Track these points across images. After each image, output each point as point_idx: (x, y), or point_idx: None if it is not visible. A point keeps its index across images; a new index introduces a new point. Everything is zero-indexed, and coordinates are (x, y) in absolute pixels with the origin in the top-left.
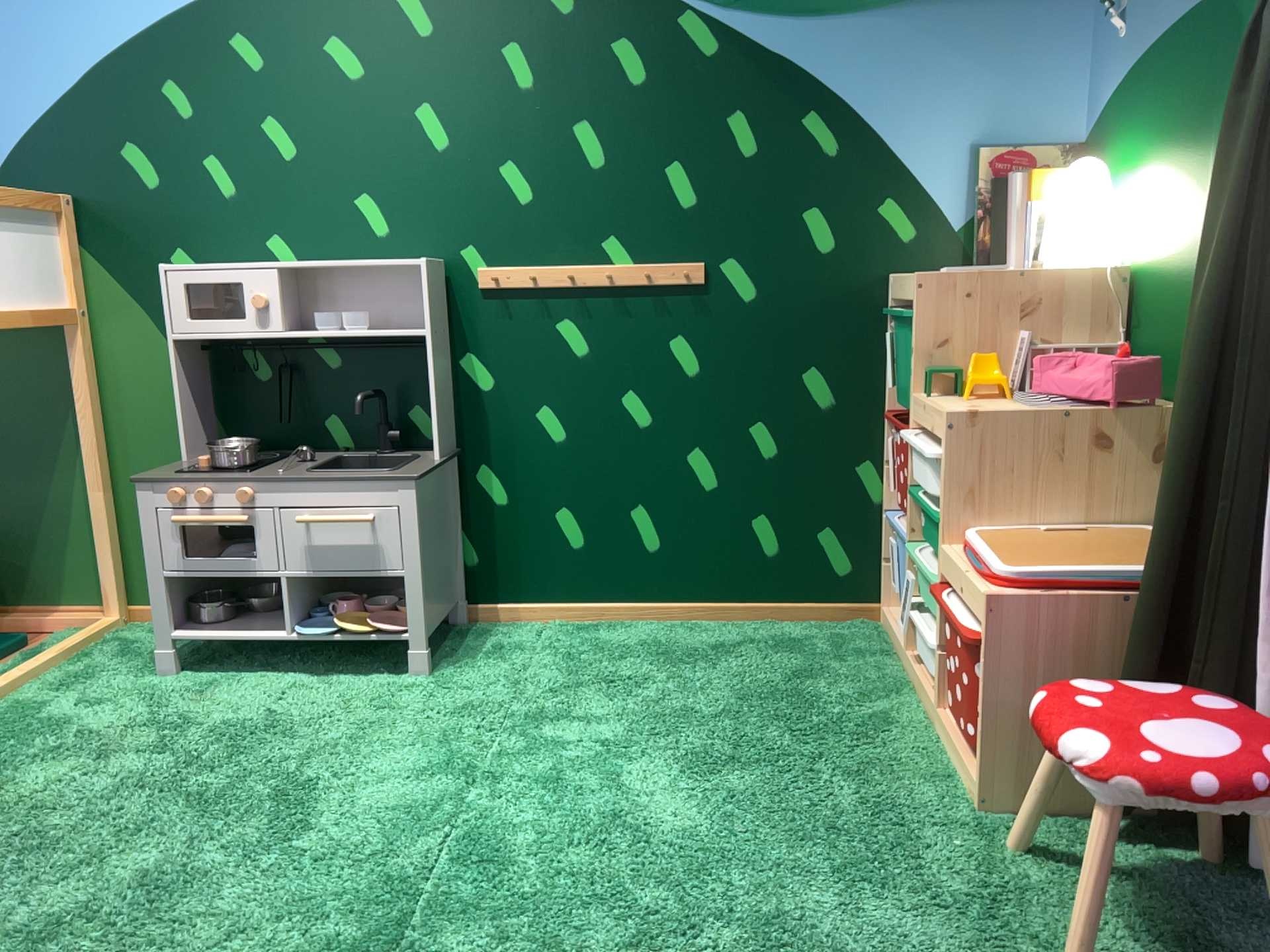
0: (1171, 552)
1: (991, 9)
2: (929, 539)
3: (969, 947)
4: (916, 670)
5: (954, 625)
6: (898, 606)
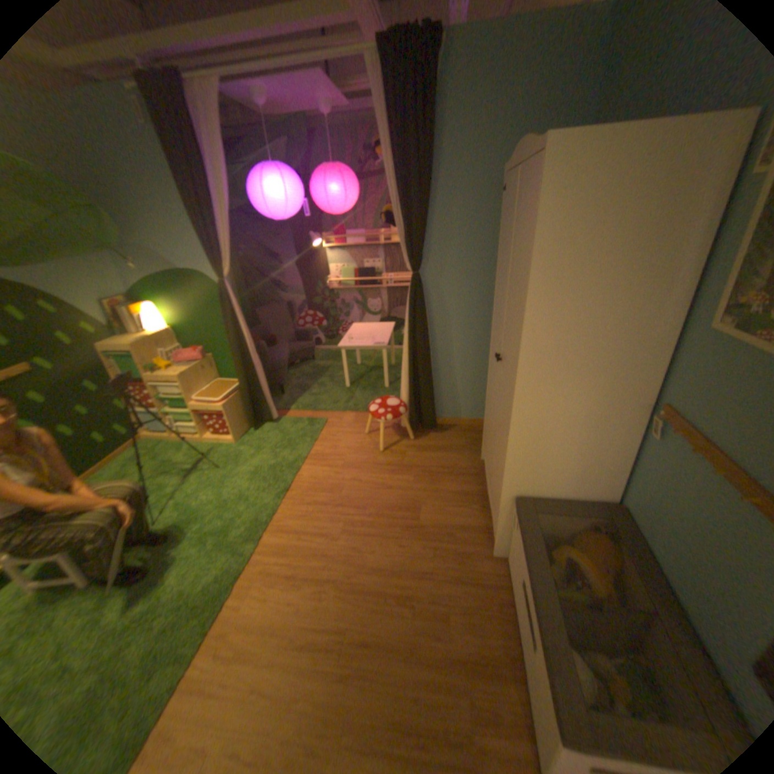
0: (247, 382)
1: (84, 260)
2: (174, 407)
3: (264, 455)
4: (180, 438)
5: (202, 419)
6: (154, 430)
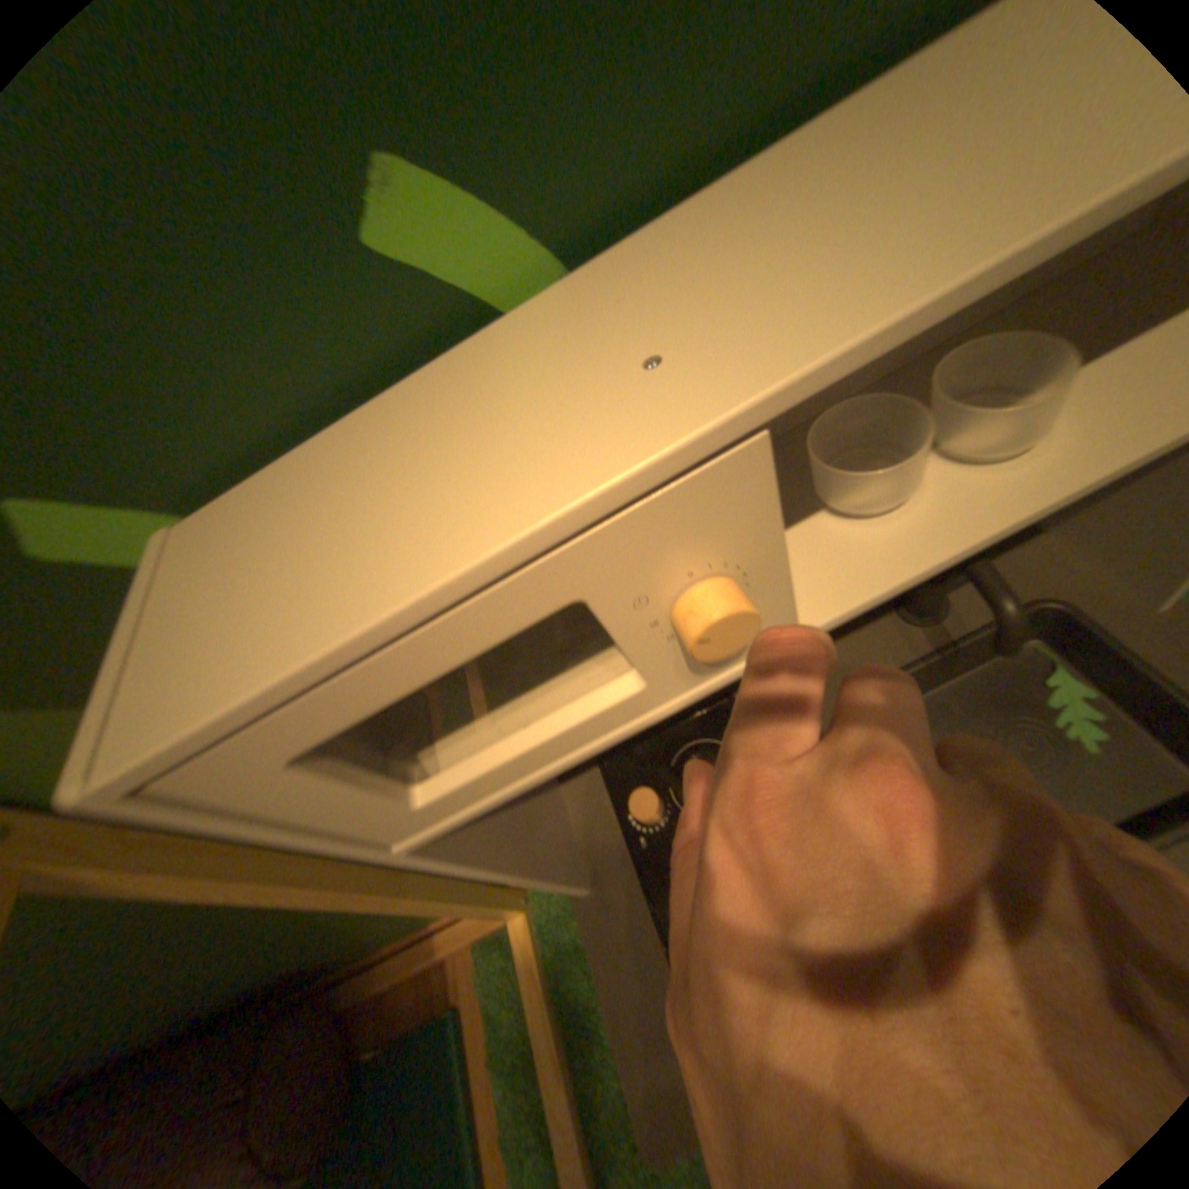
0: None
1: None
2: None
3: None
4: None
5: None
6: None
